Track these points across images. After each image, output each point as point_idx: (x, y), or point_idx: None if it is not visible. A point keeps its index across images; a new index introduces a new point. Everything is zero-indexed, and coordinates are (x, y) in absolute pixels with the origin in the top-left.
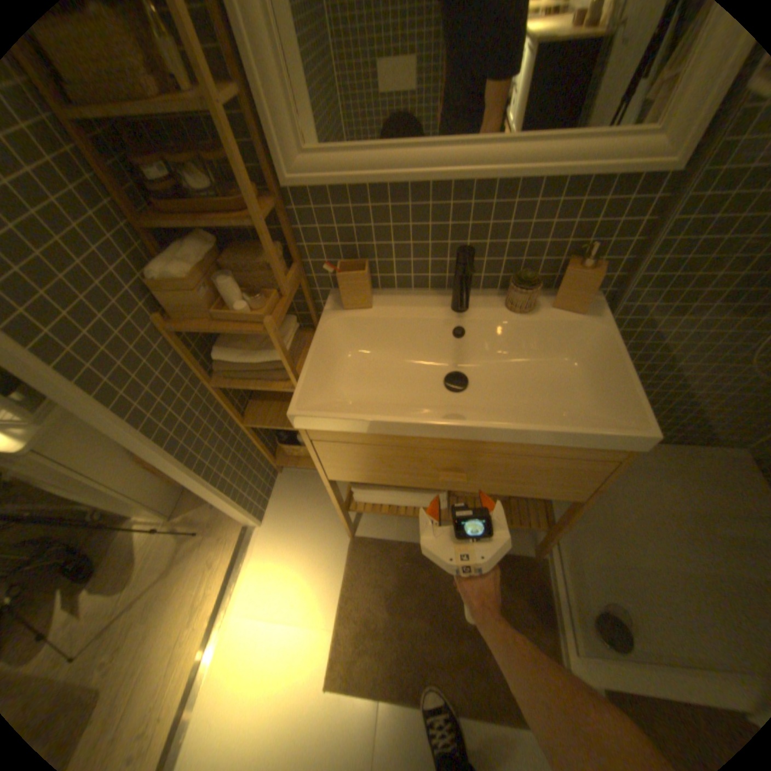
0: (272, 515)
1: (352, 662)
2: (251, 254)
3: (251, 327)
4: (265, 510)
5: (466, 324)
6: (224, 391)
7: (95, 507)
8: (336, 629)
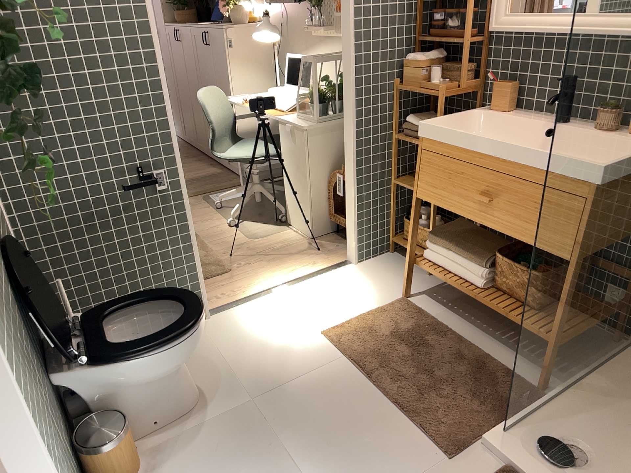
0: (367, 264)
1: (348, 335)
2: (459, 70)
3: (432, 93)
4: (365, 260)
5: (557, 131)
6: (399, 150)
7: (290, 204)
8: (353, 319)
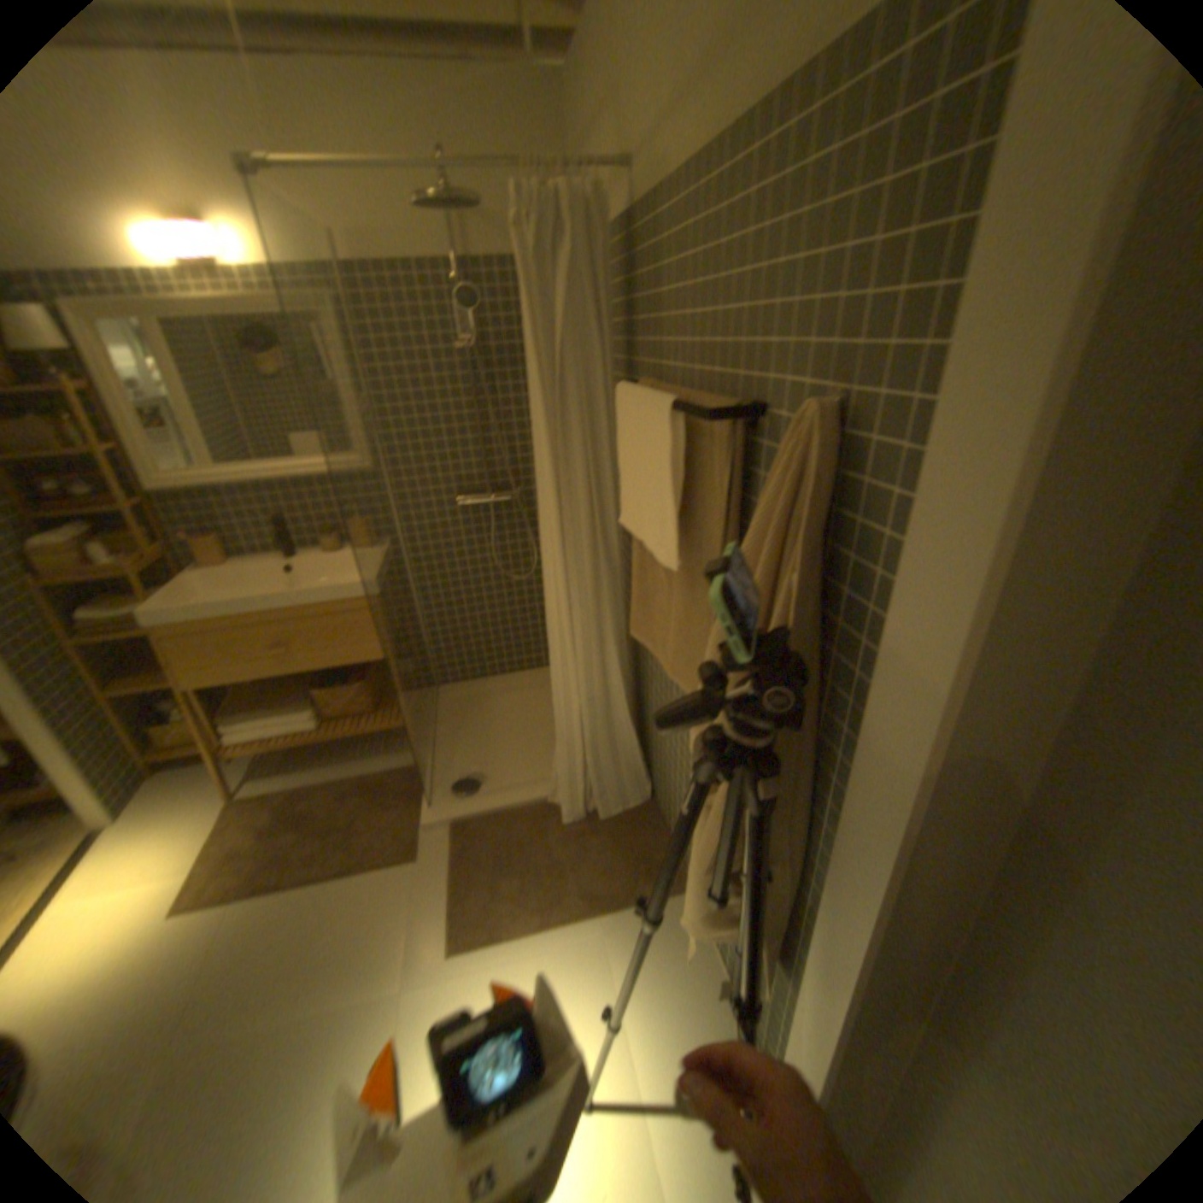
0: (133, 811)
1: (207, 885)
2: (123, 537)
3: (115, 573)
4: (125, 808)
5: (295, 564)
6: (86, 656)
7: None
8: (194, 867)
